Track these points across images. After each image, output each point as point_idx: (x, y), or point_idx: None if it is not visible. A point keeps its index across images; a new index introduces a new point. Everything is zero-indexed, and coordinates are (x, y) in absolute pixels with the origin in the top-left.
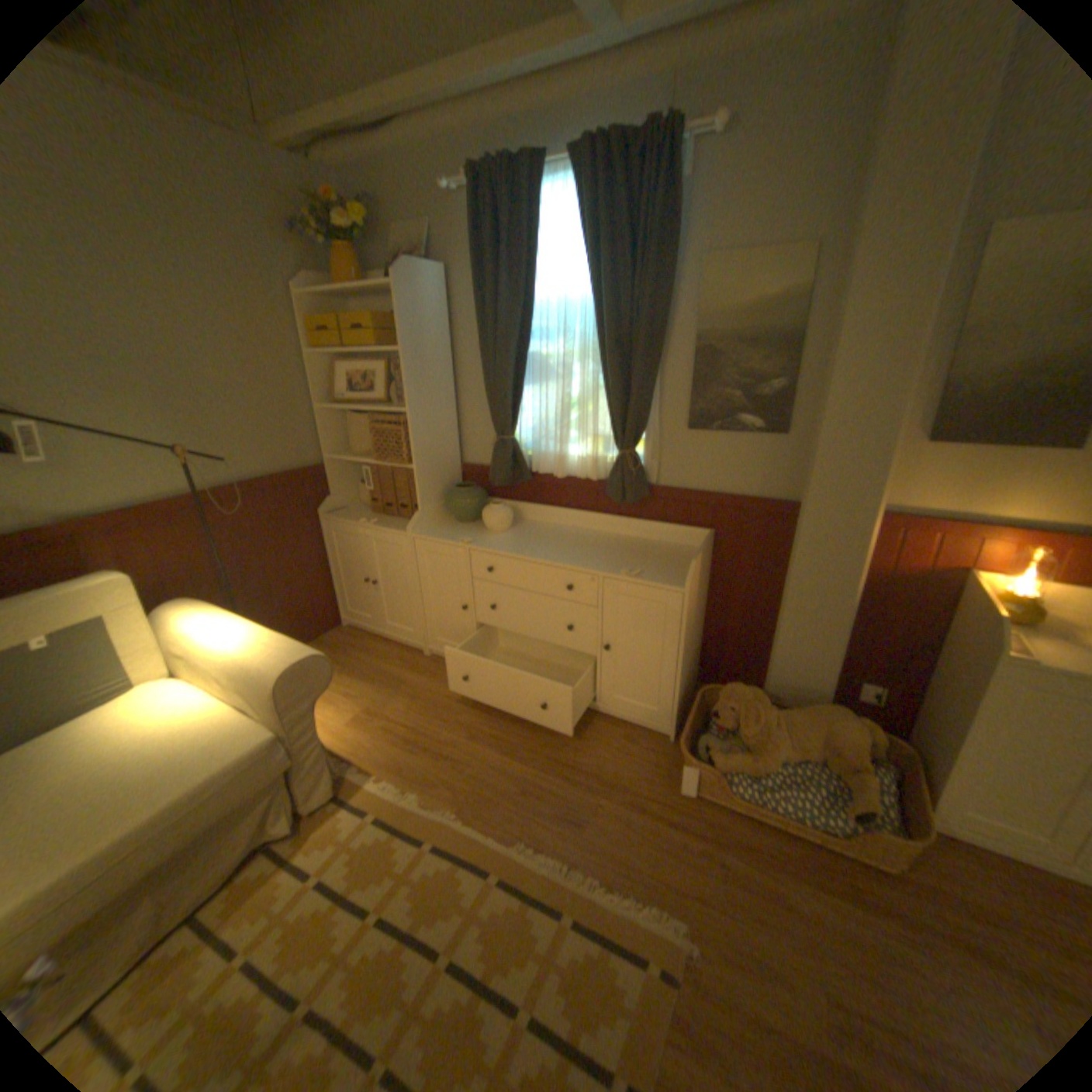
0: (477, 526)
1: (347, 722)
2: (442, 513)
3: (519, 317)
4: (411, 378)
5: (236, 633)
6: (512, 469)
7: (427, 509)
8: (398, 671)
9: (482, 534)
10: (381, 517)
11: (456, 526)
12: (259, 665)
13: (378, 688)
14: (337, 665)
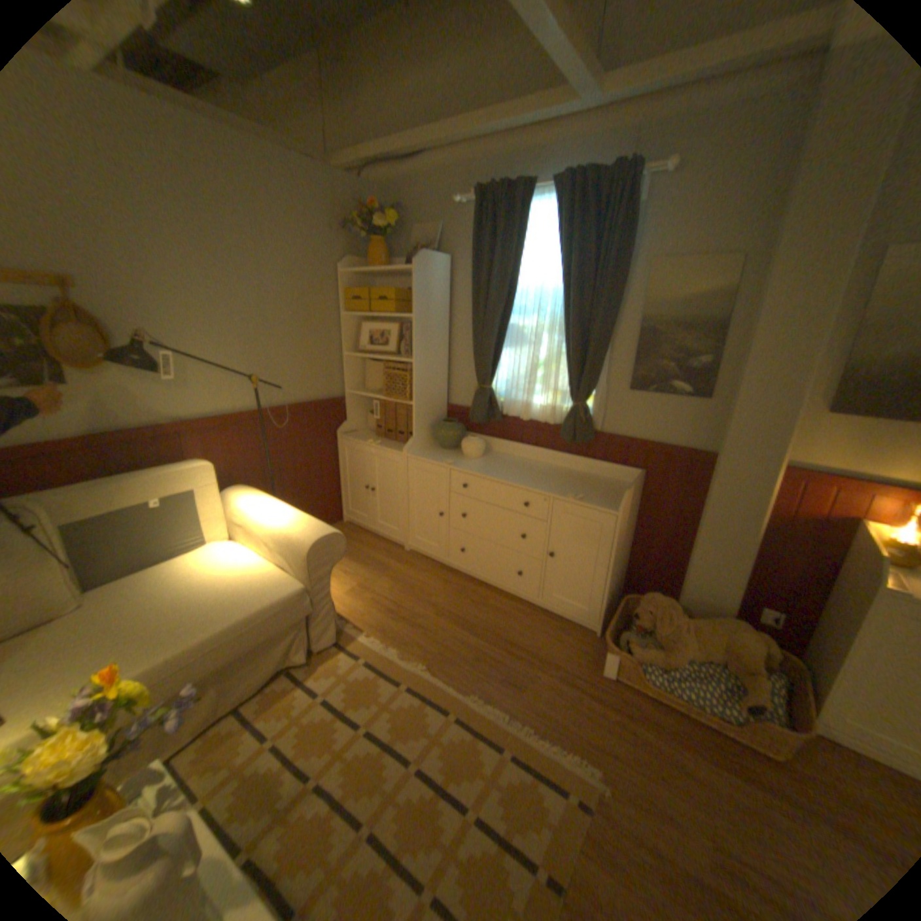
0: (455, 452)
1: (346, 592)
2: (429, 440)
3: (504, 297)
4: (419, 337)
5: (281, 512)
6: (487, 410)
7: (419, 436)
8: (384, 559)
9: (460, 459)
10: (383, 440)
11: (439, 451)
12: (298, 535)
13: (369, 569)
14: None
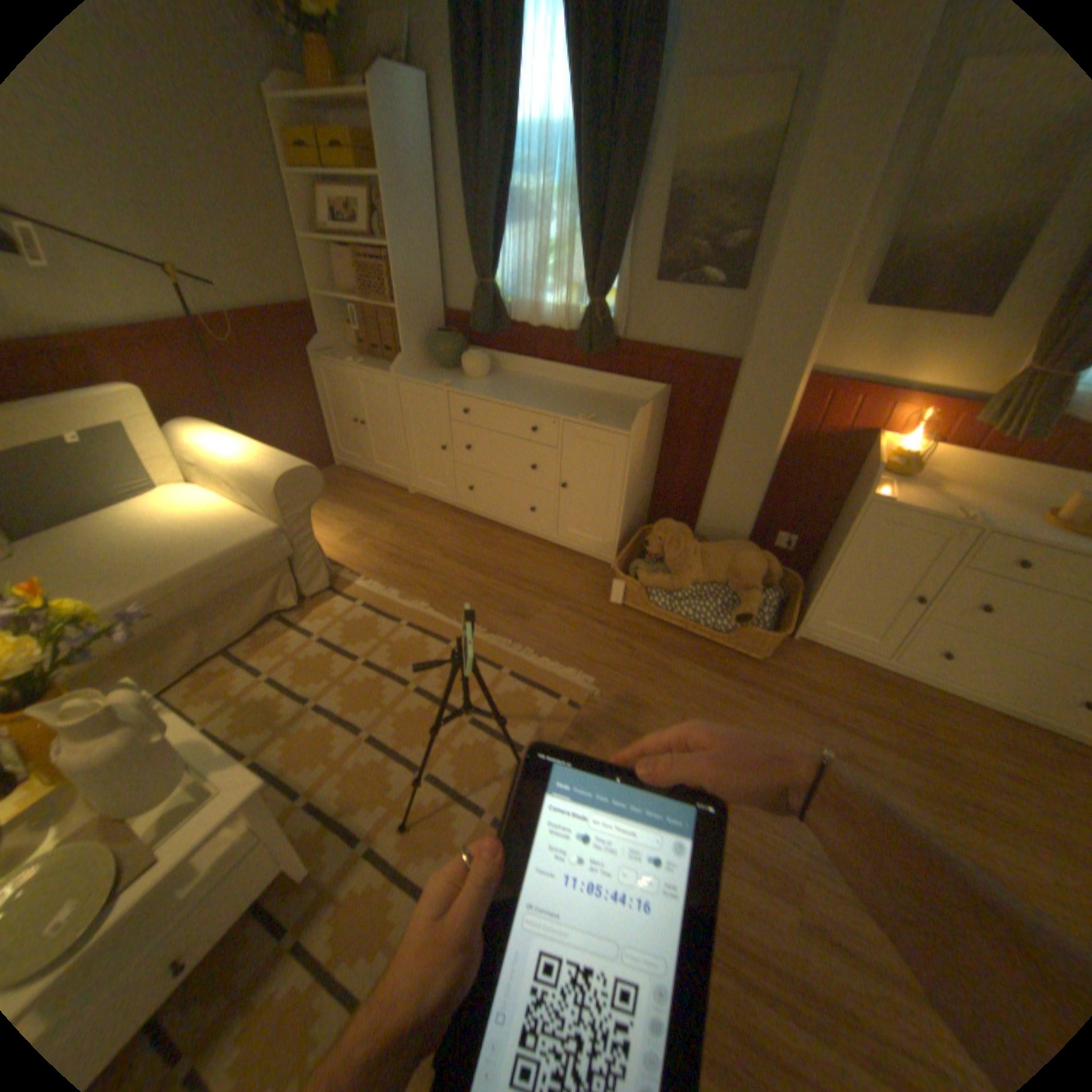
0: (457, 373)
1: (341, 539)
2: (425, 359)
3: (500, 146)
4: (392, 209)
5: (239, 446)
6: (491, 316)
7: (410, 353)
8: (386, 505)
9: (461, 380)
10: (367, 360)
11: (437, 372)
12: (262, 470)
13: (368, 516)
14: (332, 496)
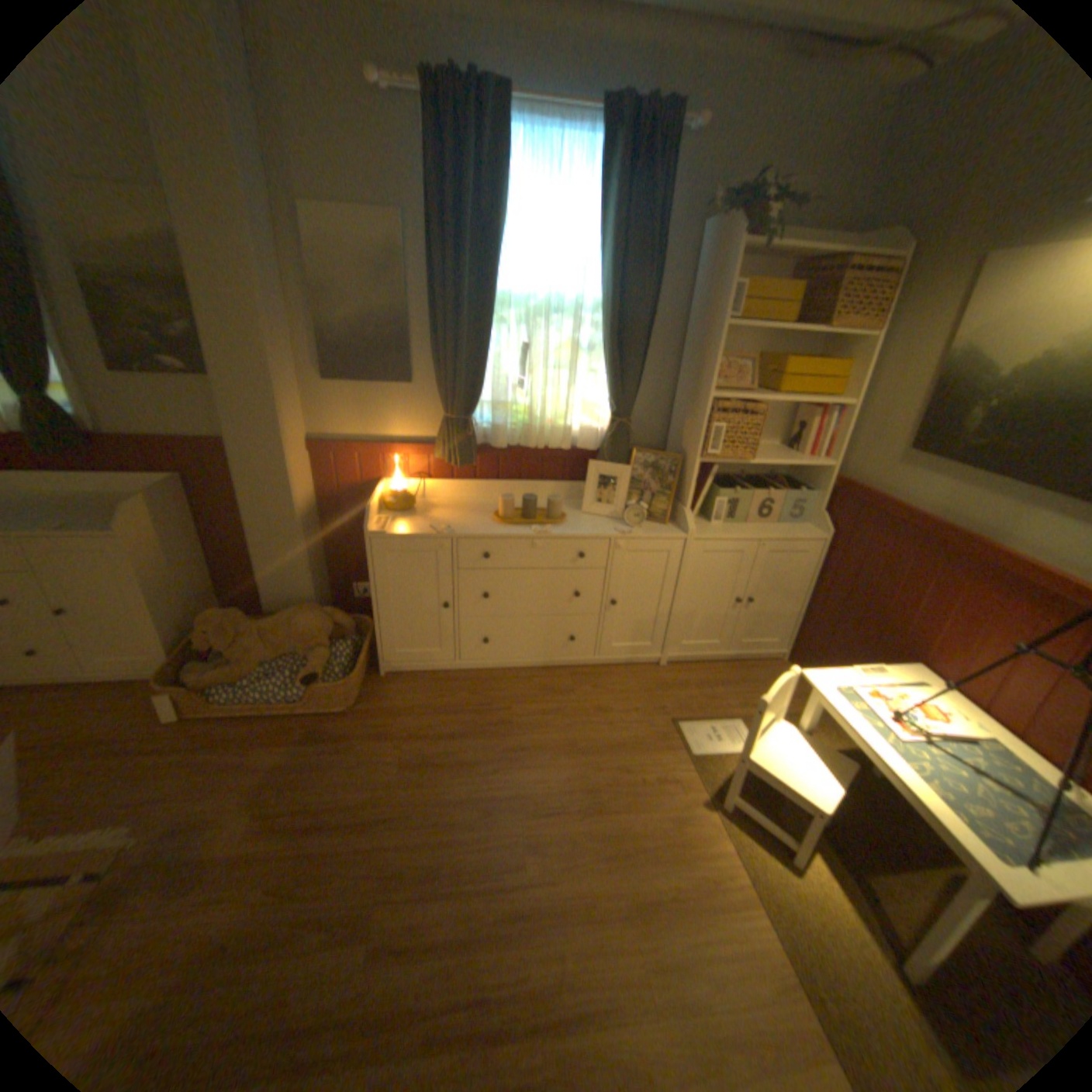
0: None
1: None
2: None
3: None
4: None
5: None
6: None
7: None
8: None
9: None
10: None
11: None
12: None
13: None
14: None
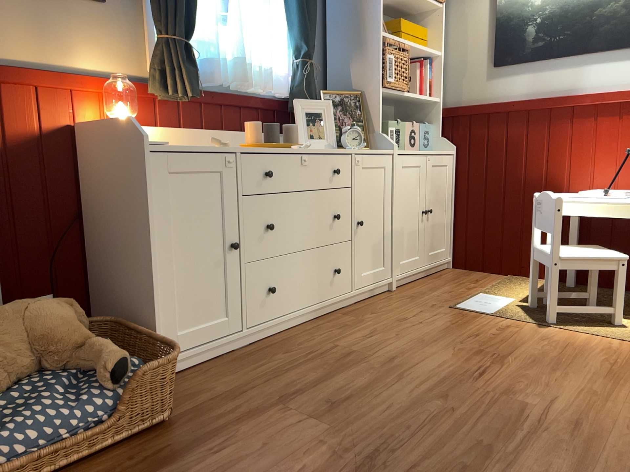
0: None
1: None
2: None
3: None
4: None
5: None
6: None
7: None
8: None
9: None
10: None
11: None
12: None
13: None
14: None
